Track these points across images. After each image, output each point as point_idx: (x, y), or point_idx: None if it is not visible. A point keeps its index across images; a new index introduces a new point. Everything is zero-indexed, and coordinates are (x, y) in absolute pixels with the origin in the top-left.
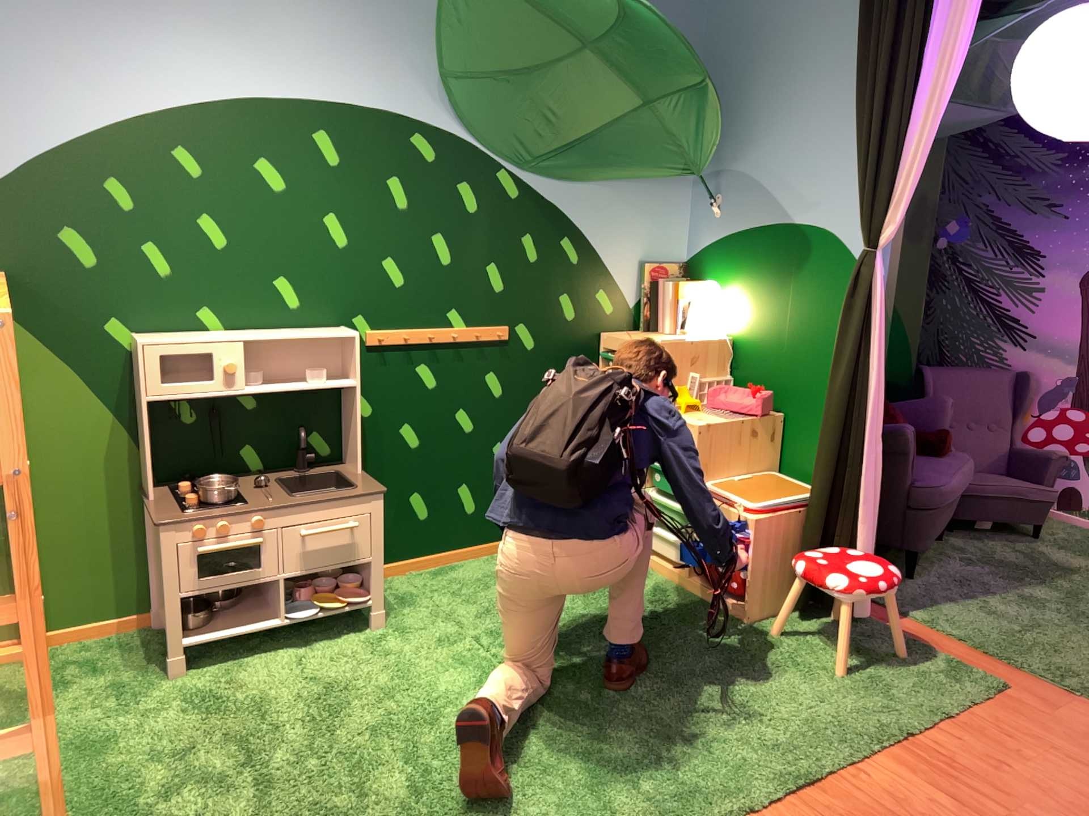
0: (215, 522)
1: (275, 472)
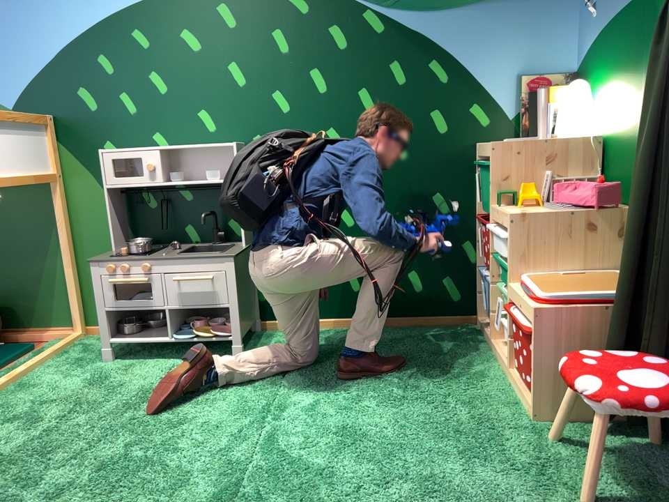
0: (116, 265)
1: (197, 243)
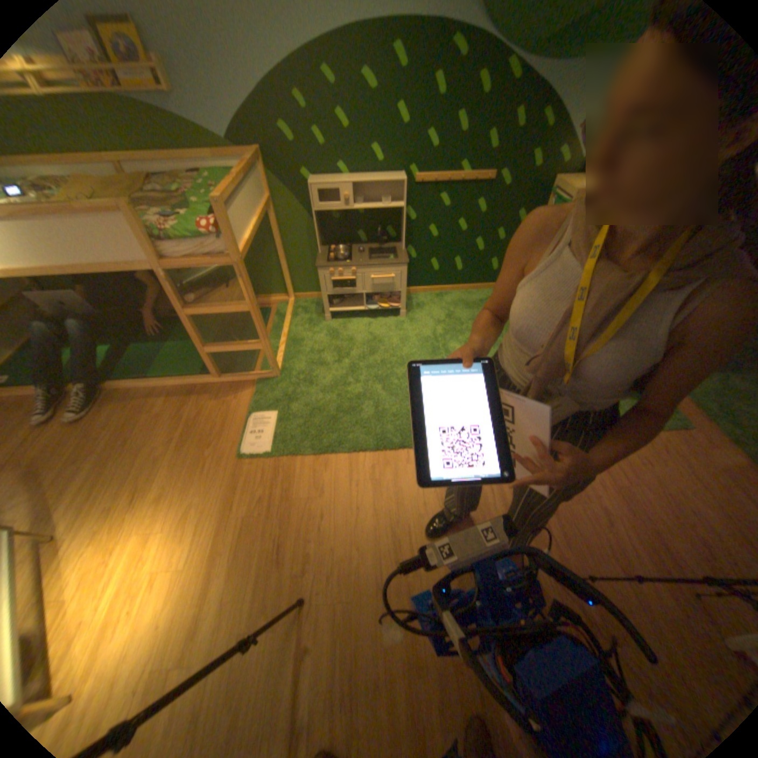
0: (334, 270)
1: (367, 245)
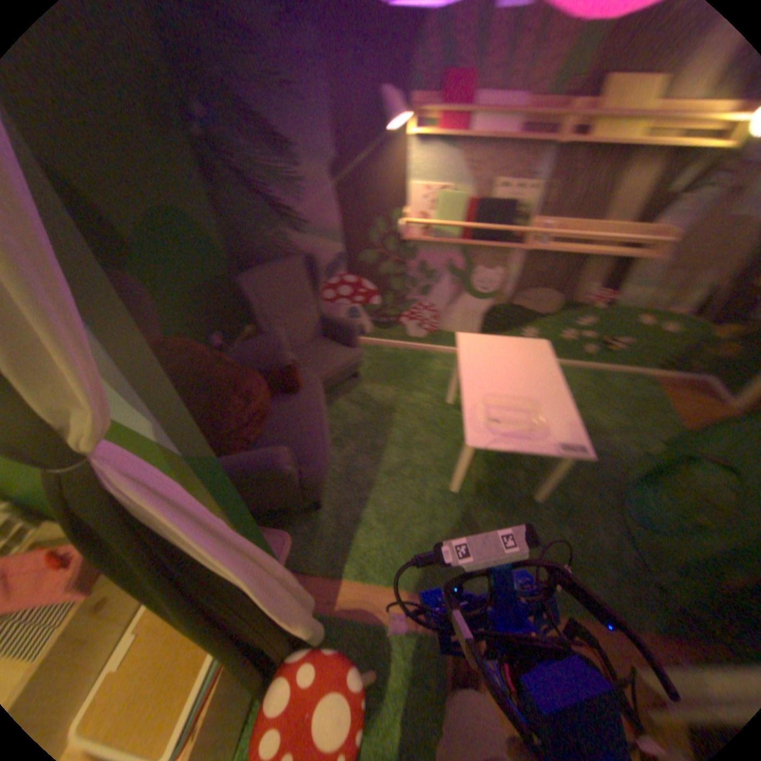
0: None
1: None
